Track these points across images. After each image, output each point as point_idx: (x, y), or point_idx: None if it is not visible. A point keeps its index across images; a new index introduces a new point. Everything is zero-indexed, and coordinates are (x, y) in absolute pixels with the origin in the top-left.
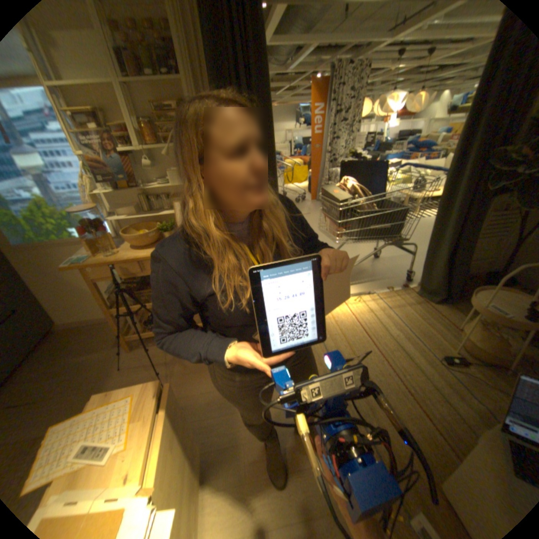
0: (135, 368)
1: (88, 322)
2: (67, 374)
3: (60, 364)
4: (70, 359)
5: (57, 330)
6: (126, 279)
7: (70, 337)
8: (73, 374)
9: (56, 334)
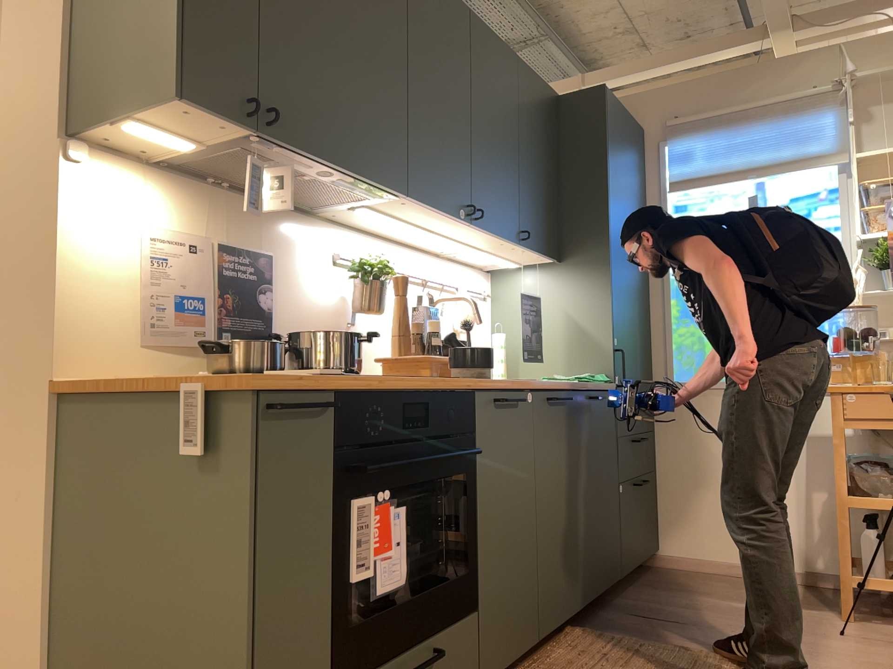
0: (886, 642)
1: (726, 562)
2: (723, 611)
3: (697, 598)
4: (713, 597)
5: (661, 564)
6: (871, 461)
7: (693, 577)
8: (736, 614)
9: (658, 568)
